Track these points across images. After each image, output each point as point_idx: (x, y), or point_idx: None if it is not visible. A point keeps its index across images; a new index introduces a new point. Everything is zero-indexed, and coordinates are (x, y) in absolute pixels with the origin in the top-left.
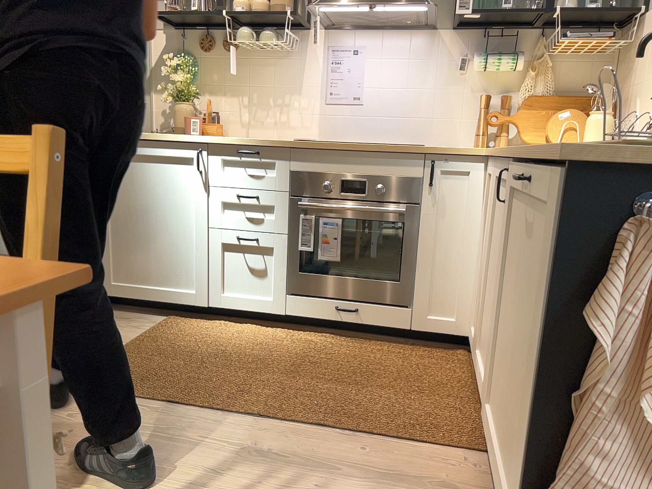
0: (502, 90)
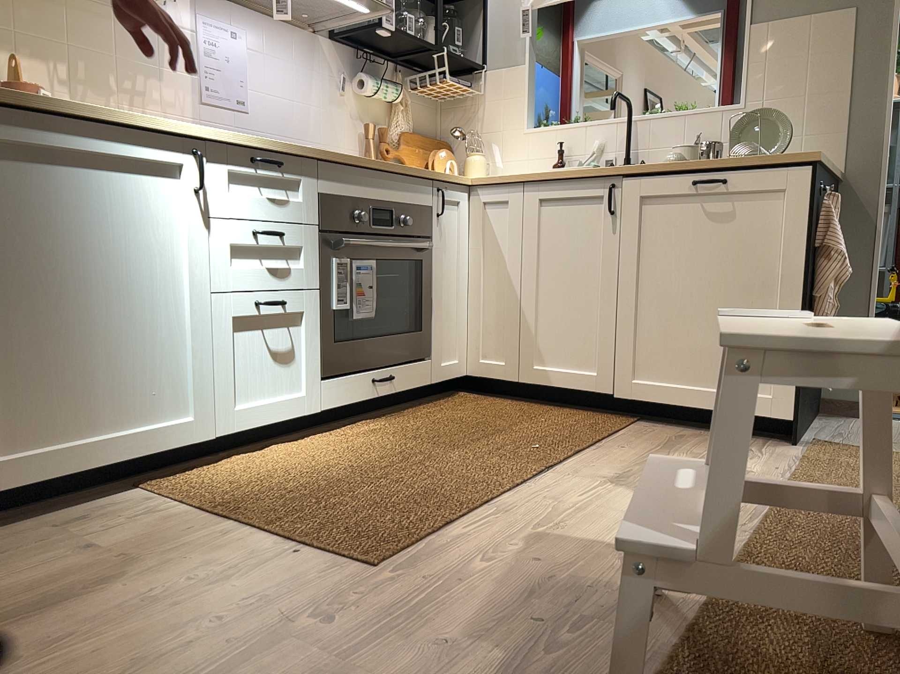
0: (376, 119)
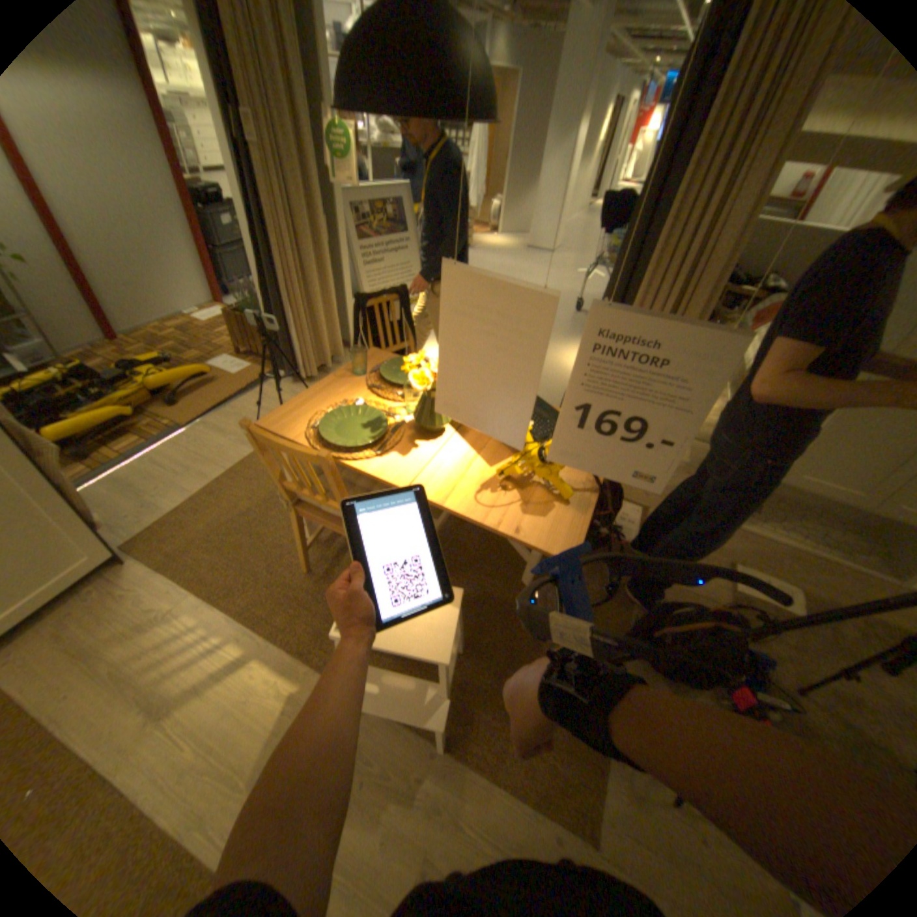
0: None
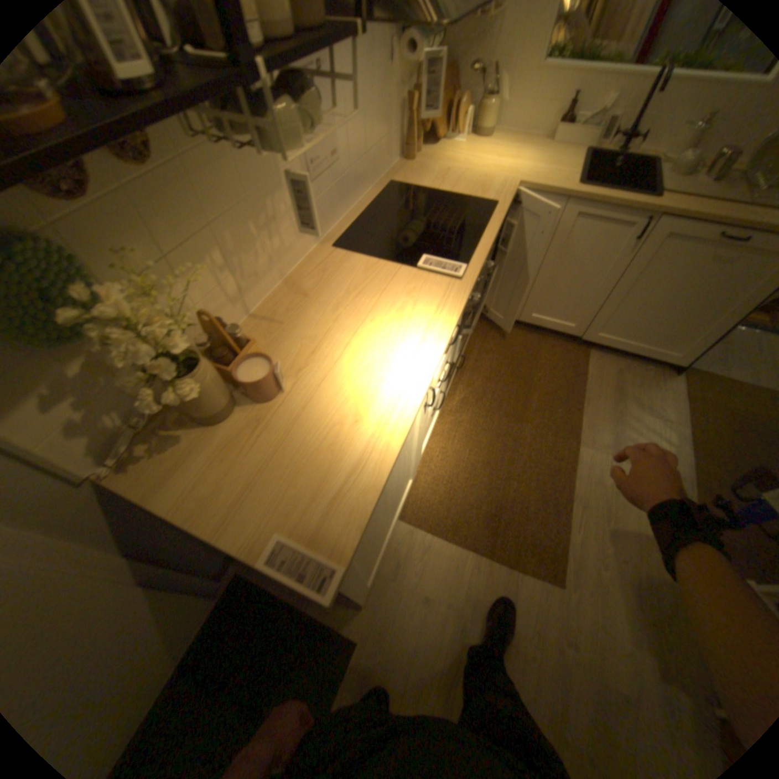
0: (409, 71)
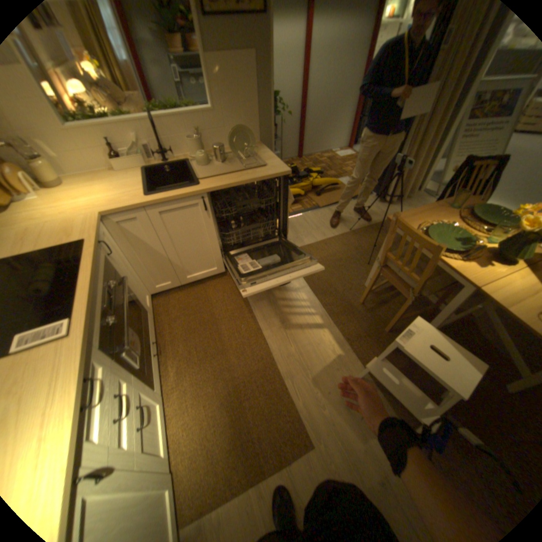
0: None
